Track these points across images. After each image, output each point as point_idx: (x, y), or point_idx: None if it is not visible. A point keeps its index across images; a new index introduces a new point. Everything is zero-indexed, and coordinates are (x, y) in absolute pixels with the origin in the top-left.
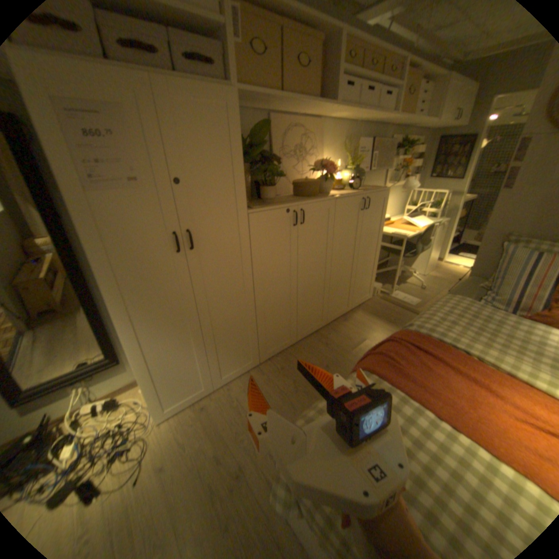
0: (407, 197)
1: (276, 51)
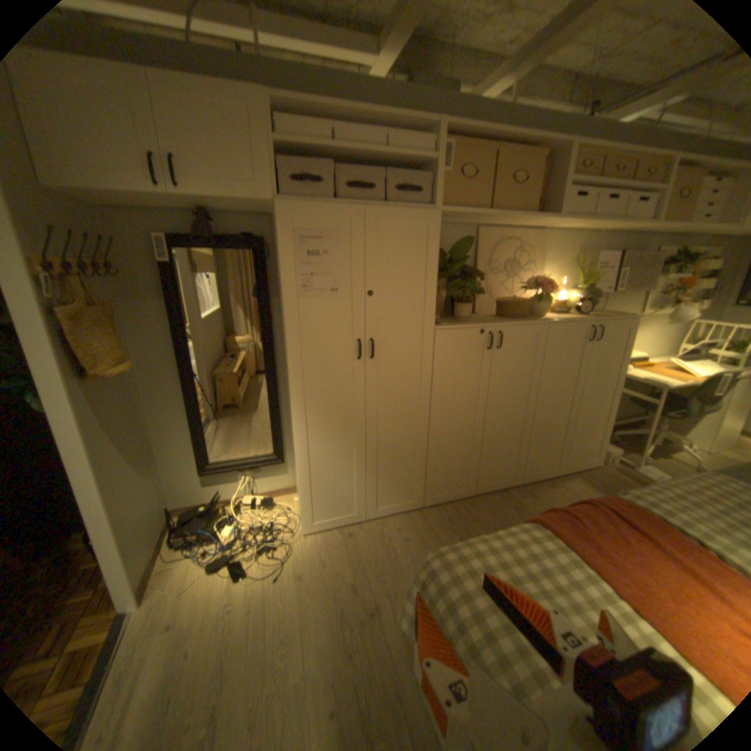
0: (686, 332)
1: (489, 172)
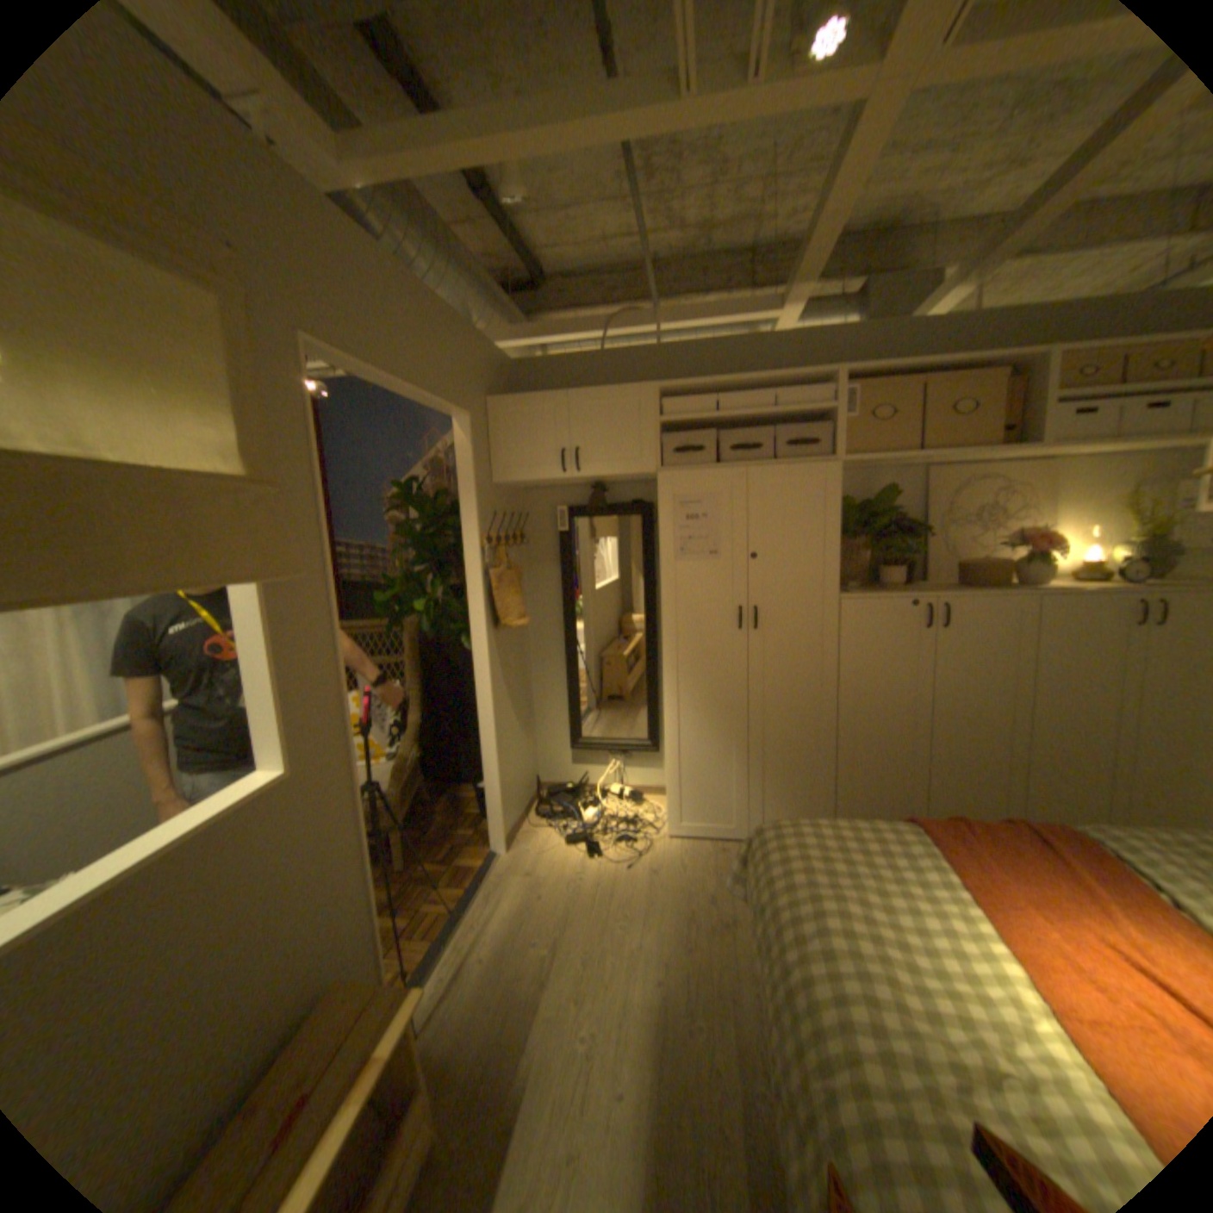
0: None
1: (918, 408)
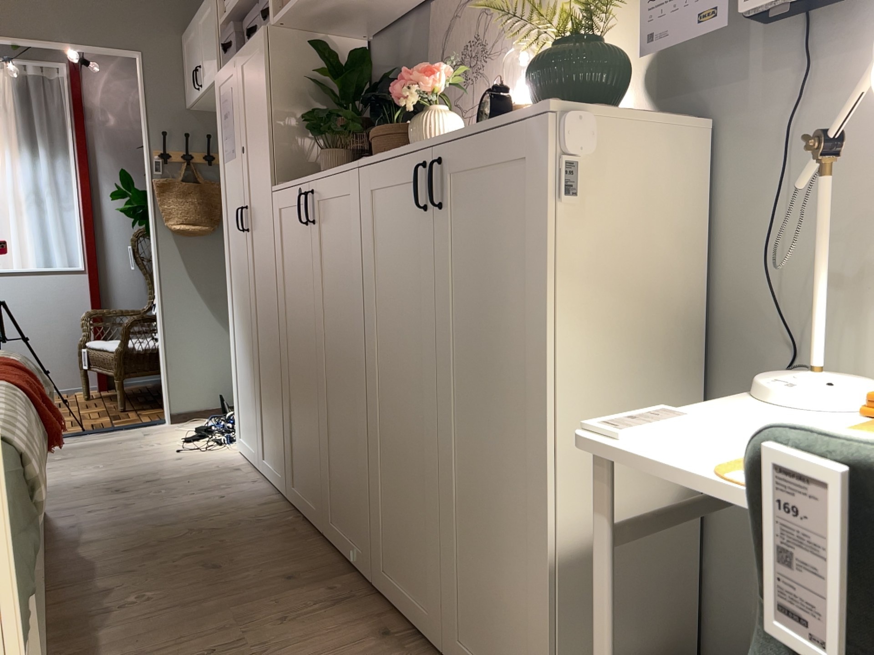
0: None
1: None
